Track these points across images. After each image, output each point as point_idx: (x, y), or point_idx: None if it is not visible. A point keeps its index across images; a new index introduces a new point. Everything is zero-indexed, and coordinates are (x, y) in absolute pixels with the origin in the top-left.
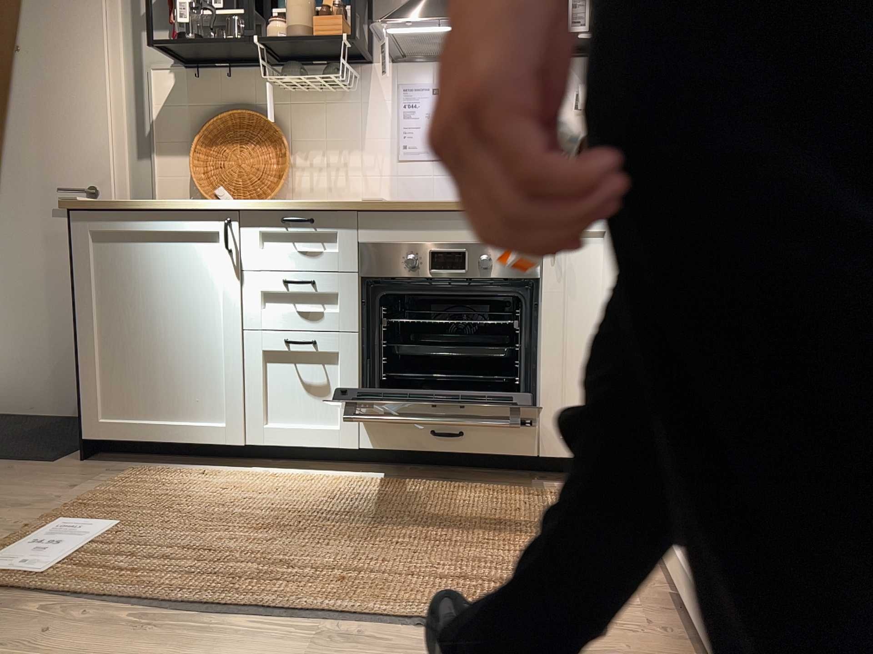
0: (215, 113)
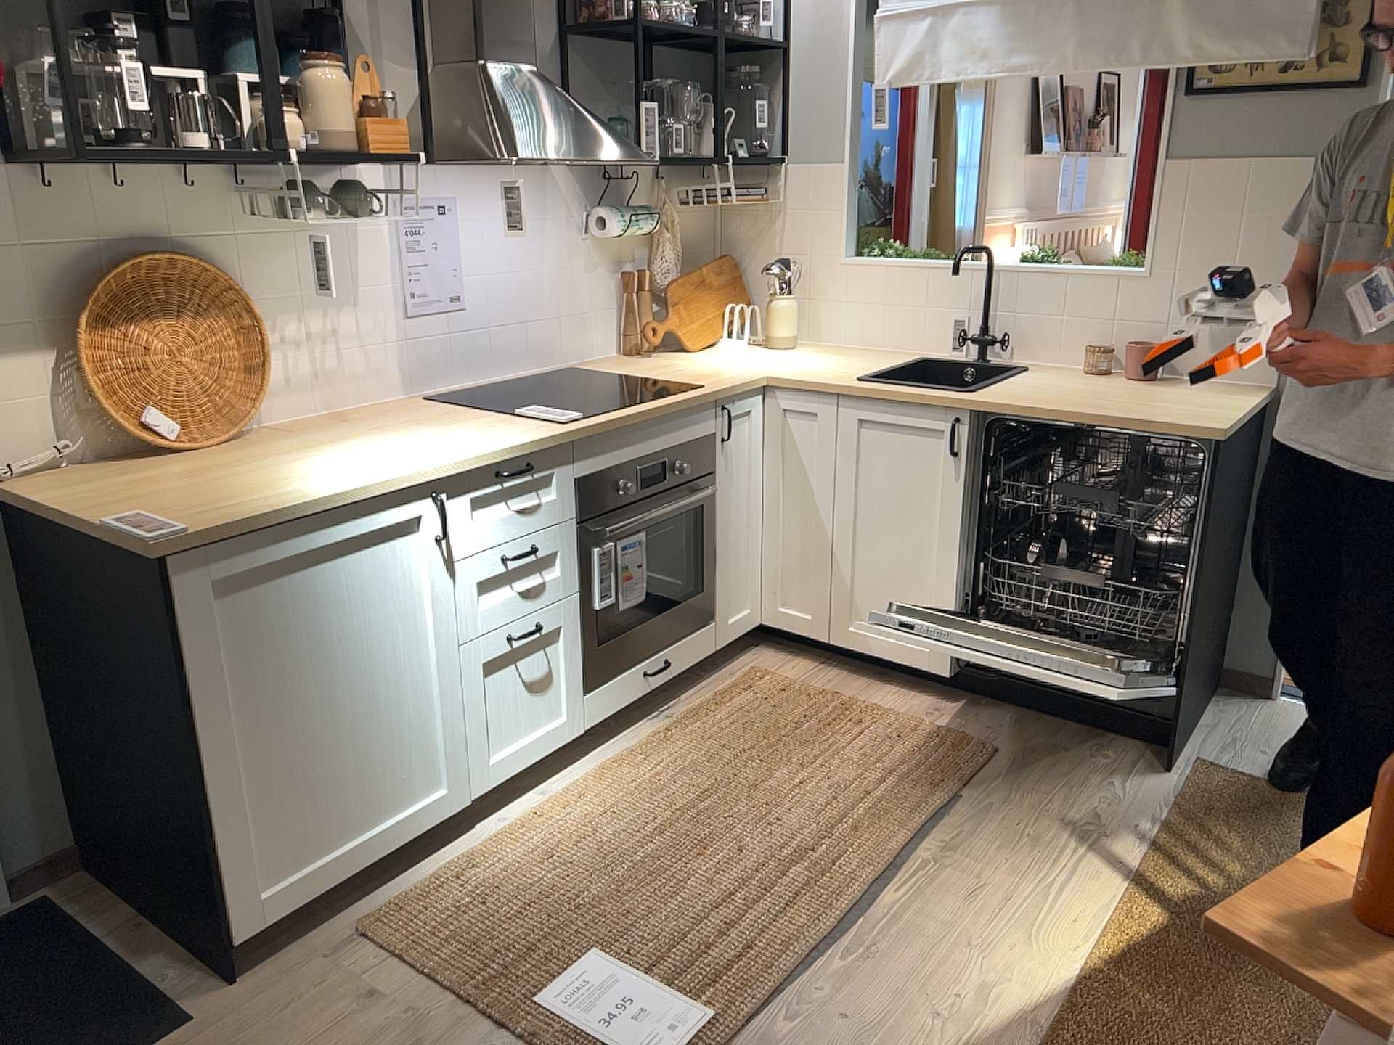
0: (91, 259)
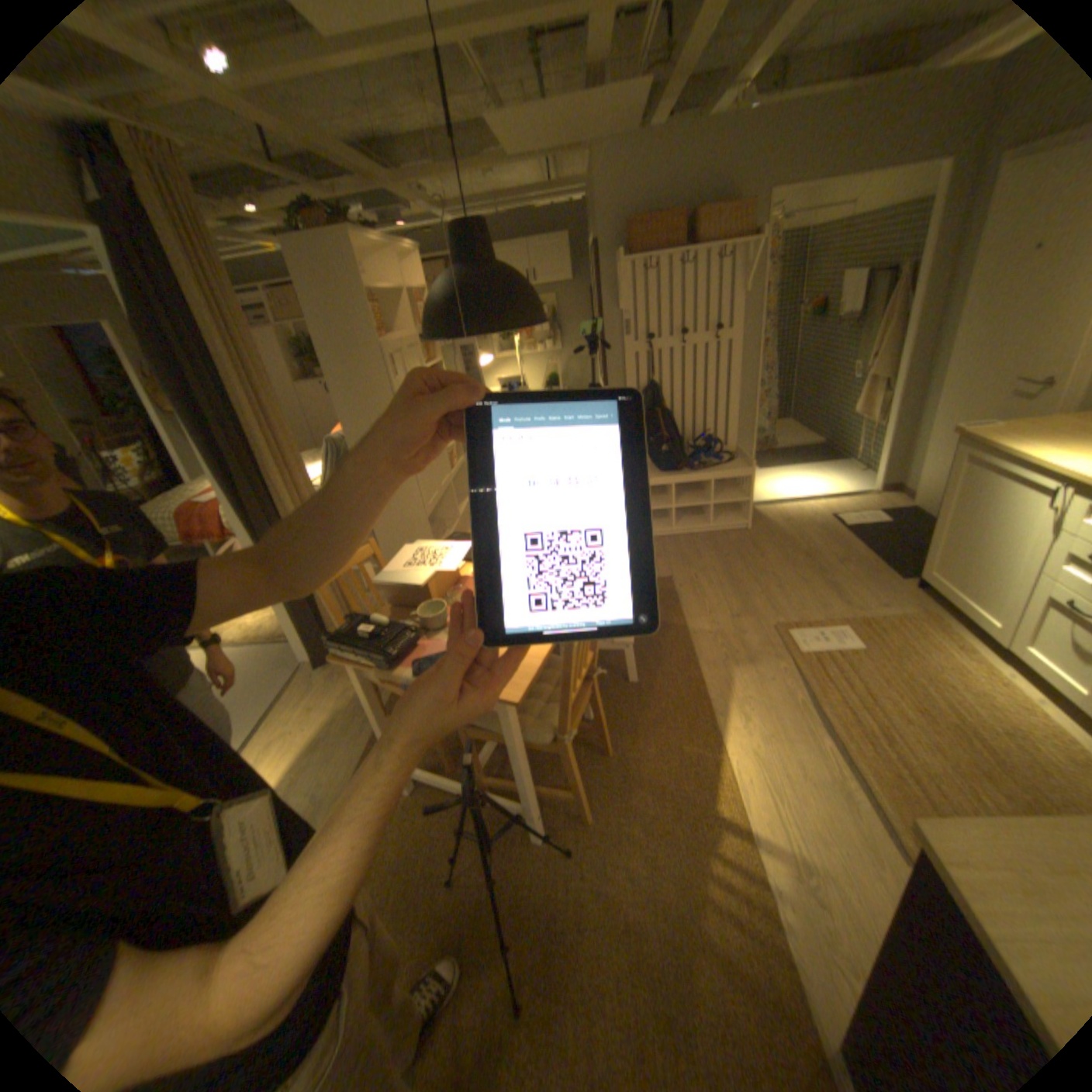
0: None
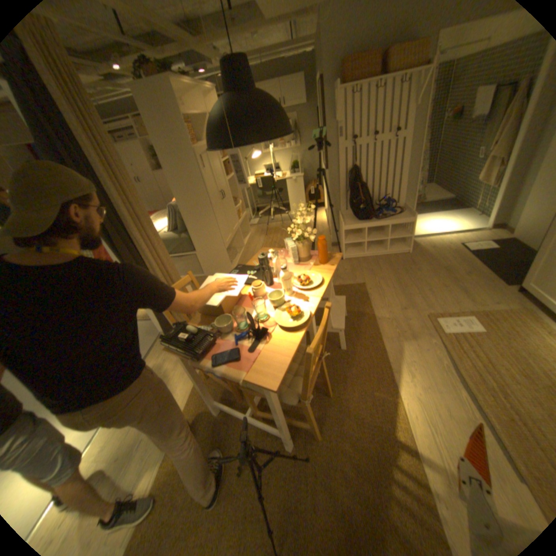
0: None
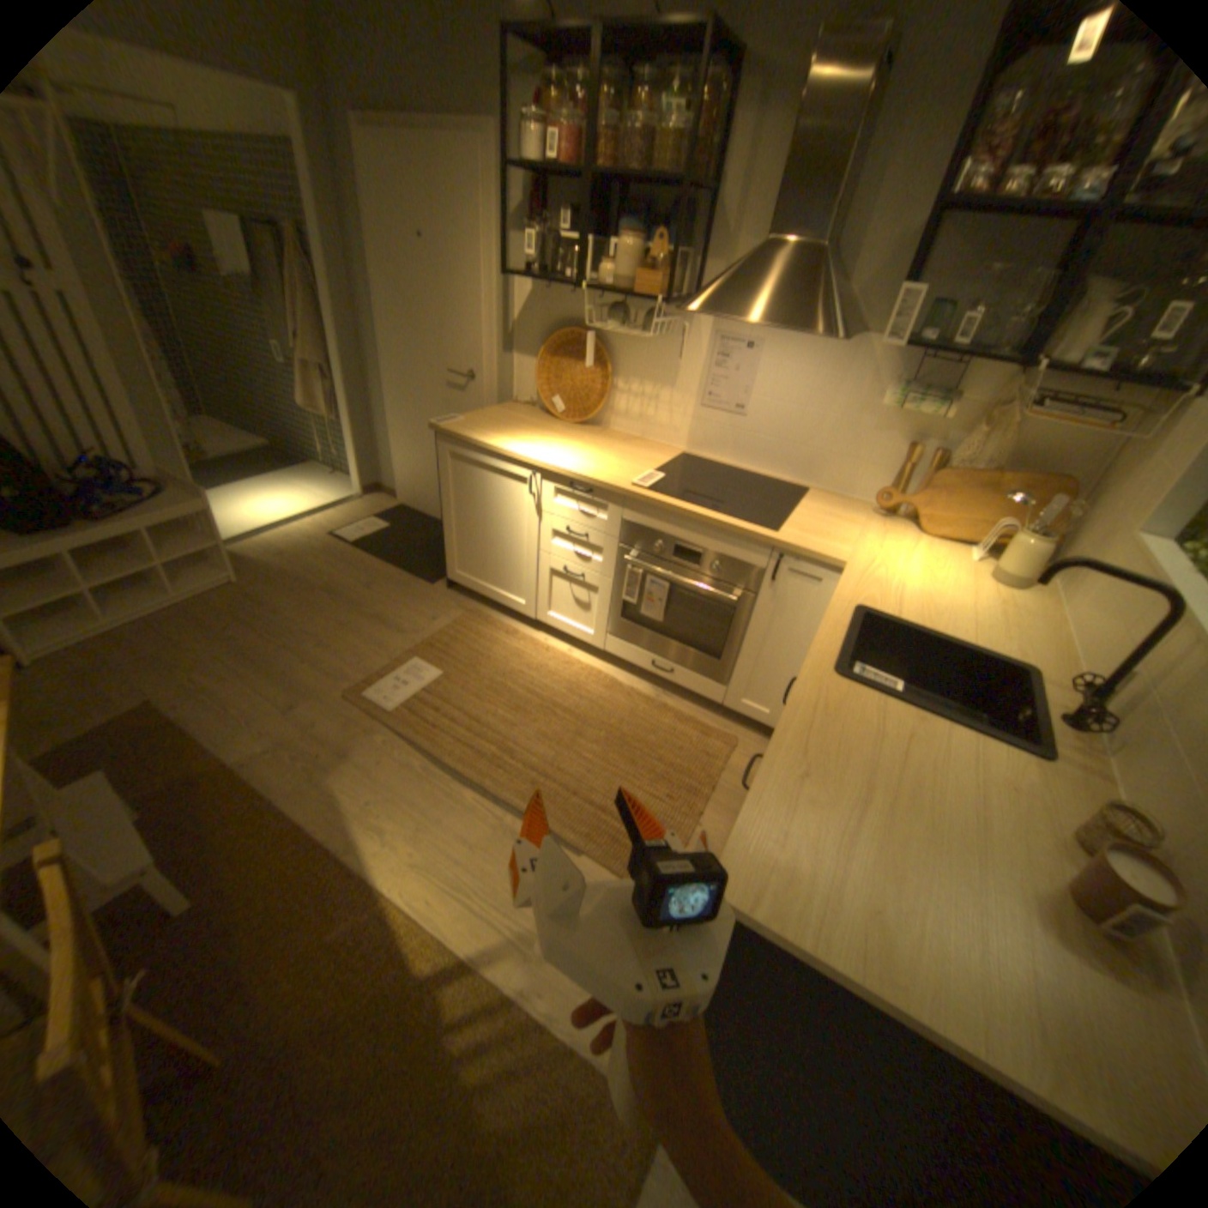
0: (561, 325)
